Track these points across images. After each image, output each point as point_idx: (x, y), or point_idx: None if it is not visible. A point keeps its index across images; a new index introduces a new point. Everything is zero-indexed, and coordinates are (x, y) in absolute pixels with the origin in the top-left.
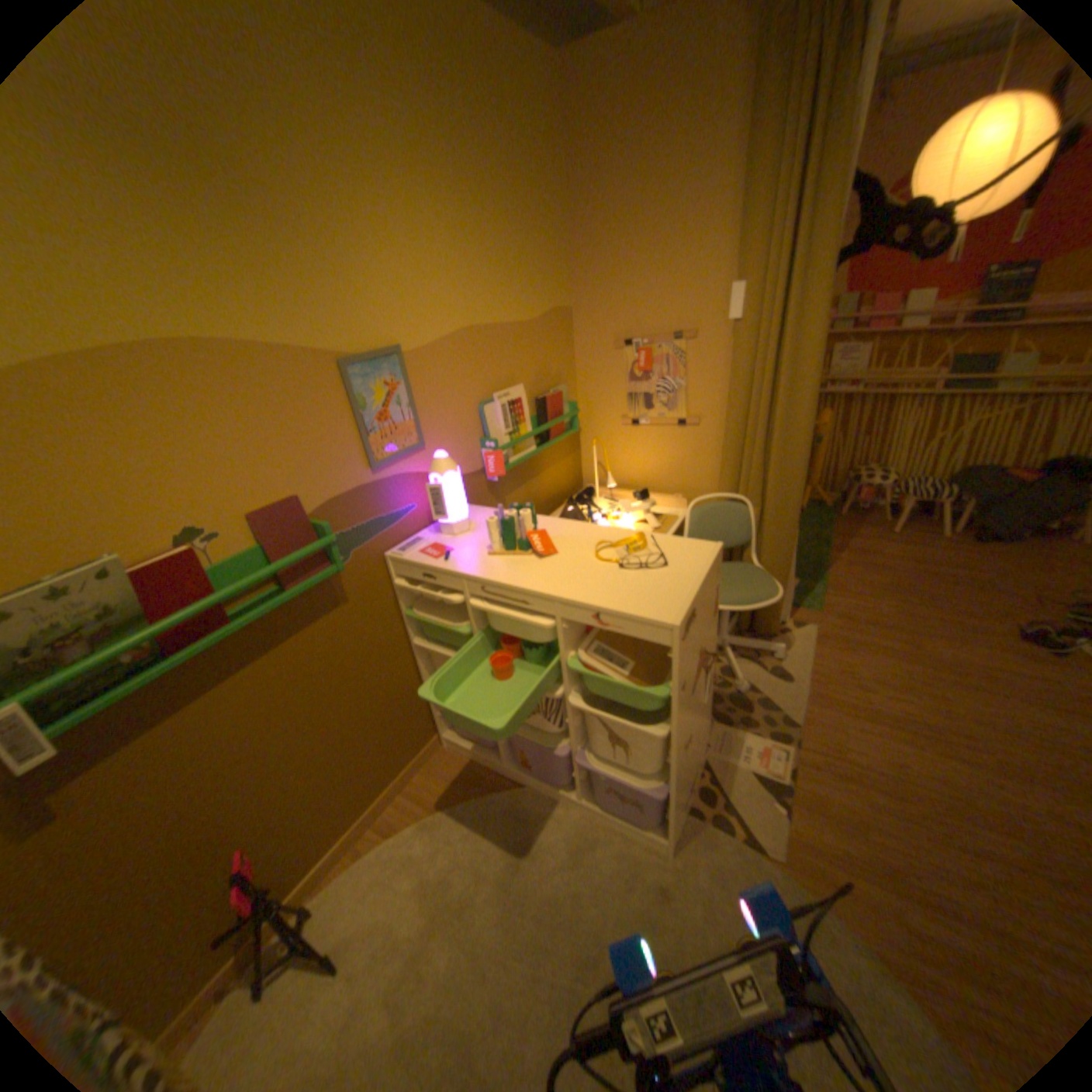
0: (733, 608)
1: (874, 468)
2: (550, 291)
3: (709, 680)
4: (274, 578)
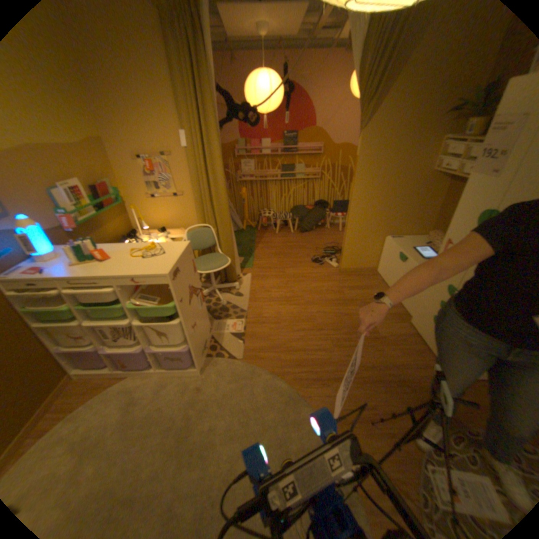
0: (211, 271)
1: (266, 210)
2: (84, 128)
3: (199, 299)
4: None
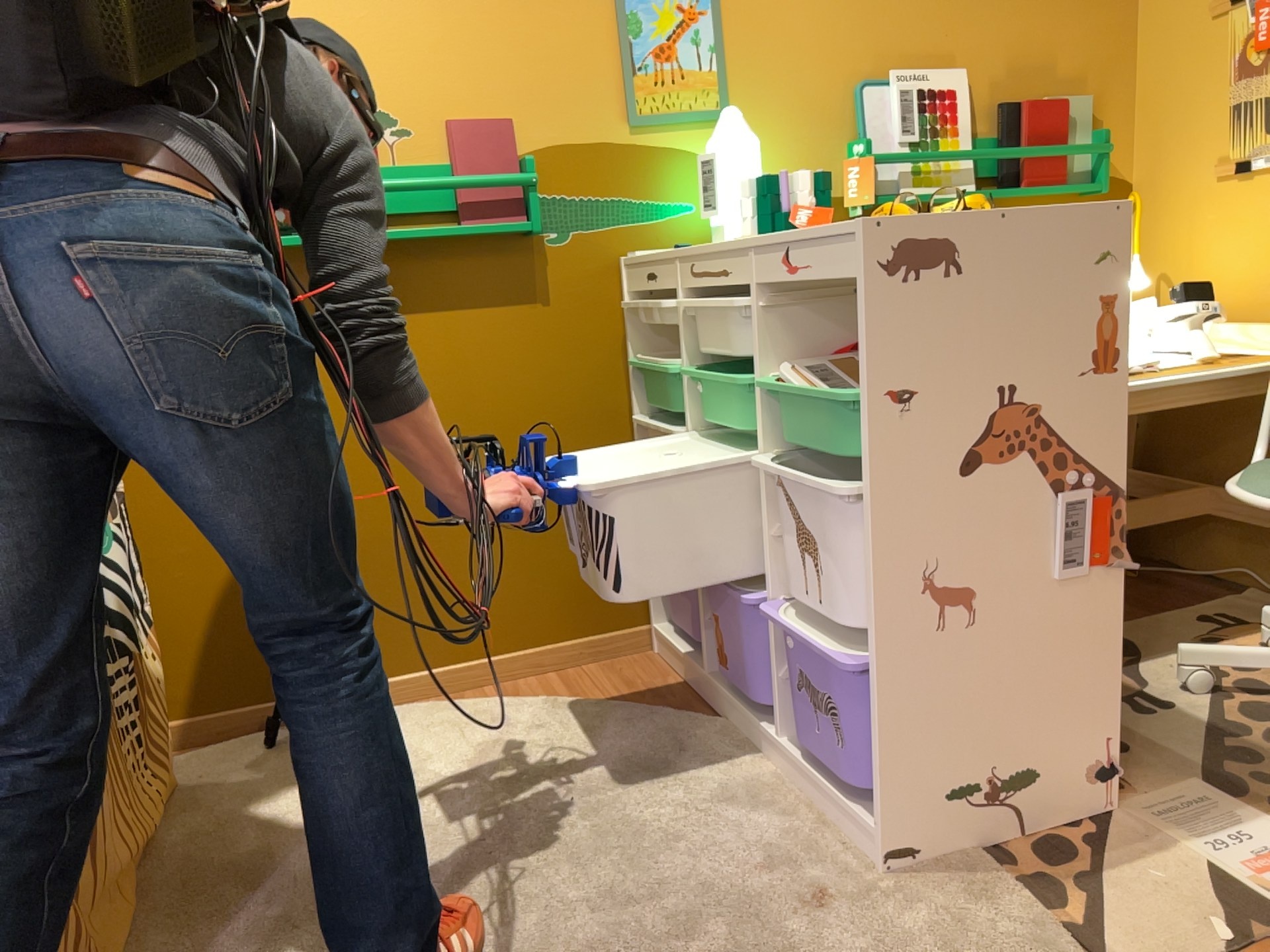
0: None
1: None
2: None
3: (1063, 524)
4: (458, 216)
